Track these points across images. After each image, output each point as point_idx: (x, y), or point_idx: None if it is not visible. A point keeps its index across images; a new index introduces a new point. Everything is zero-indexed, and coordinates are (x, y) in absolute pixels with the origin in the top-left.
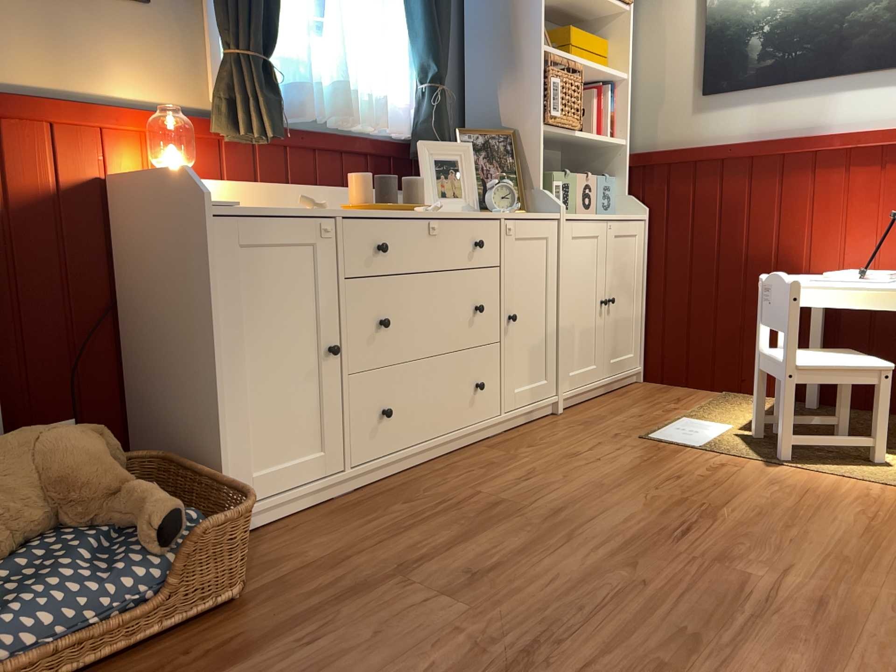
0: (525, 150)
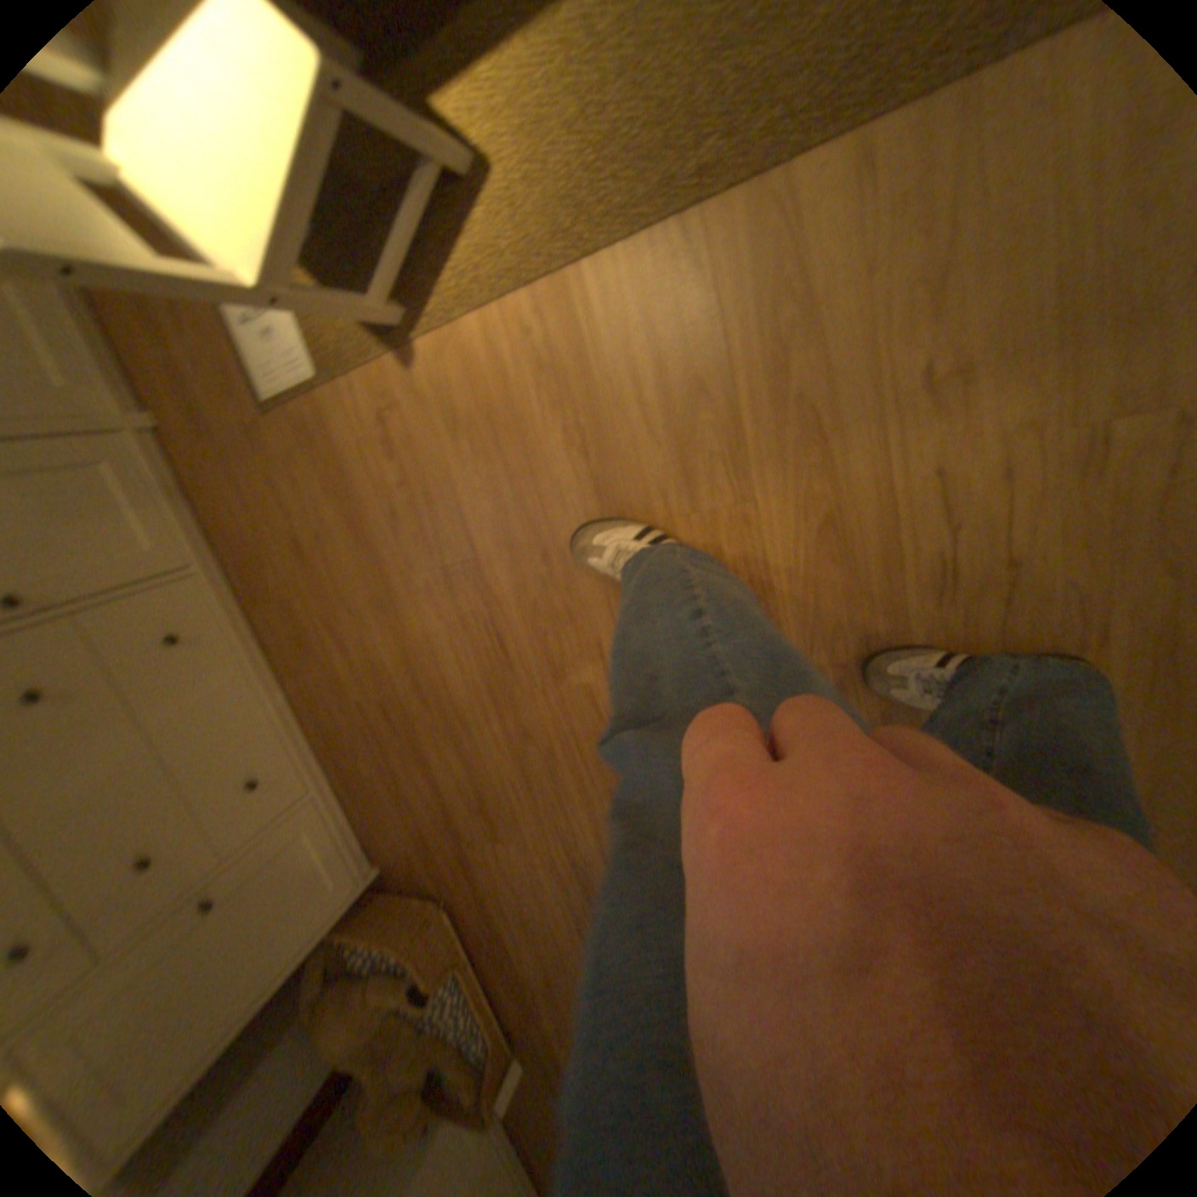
0: None
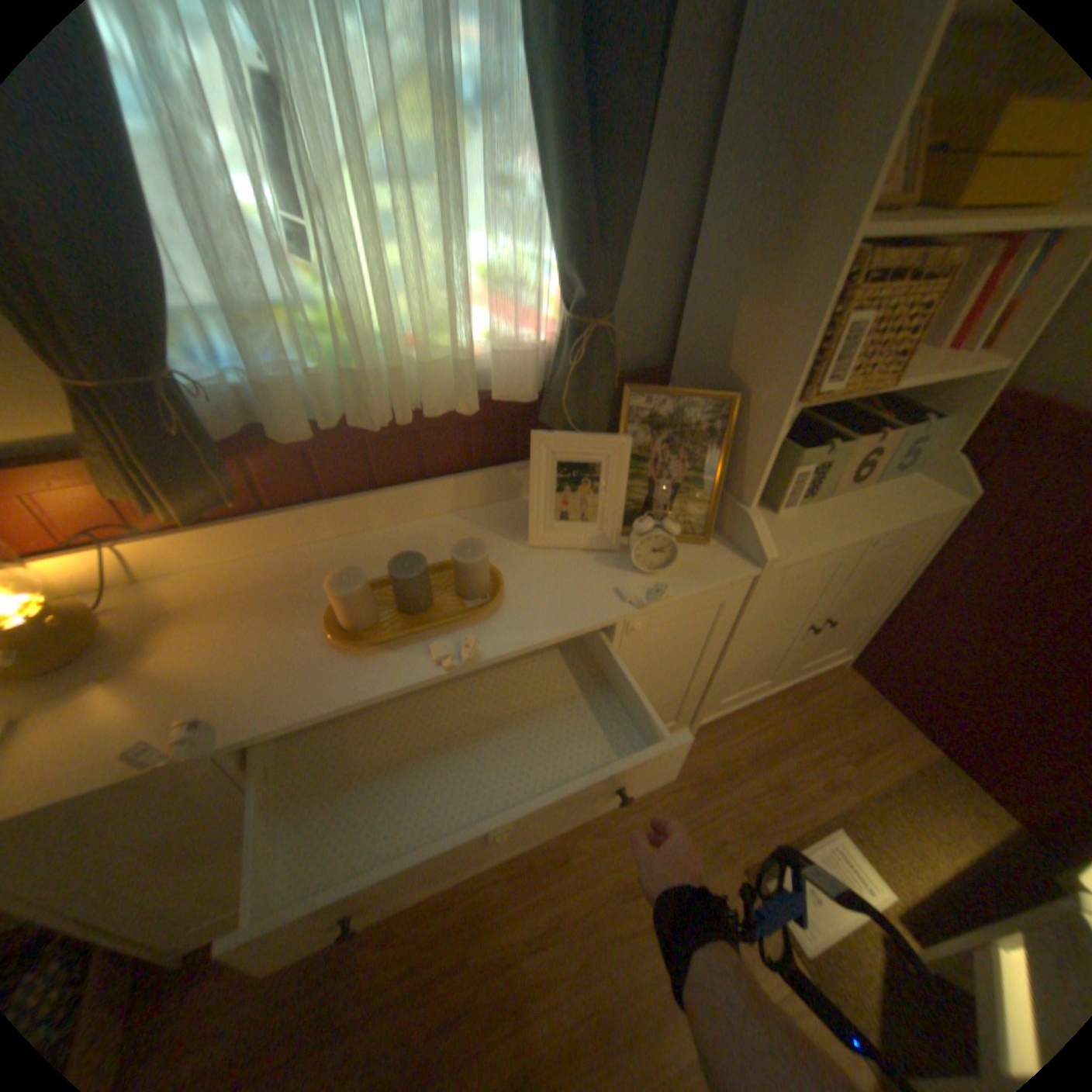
0: (752, 432)
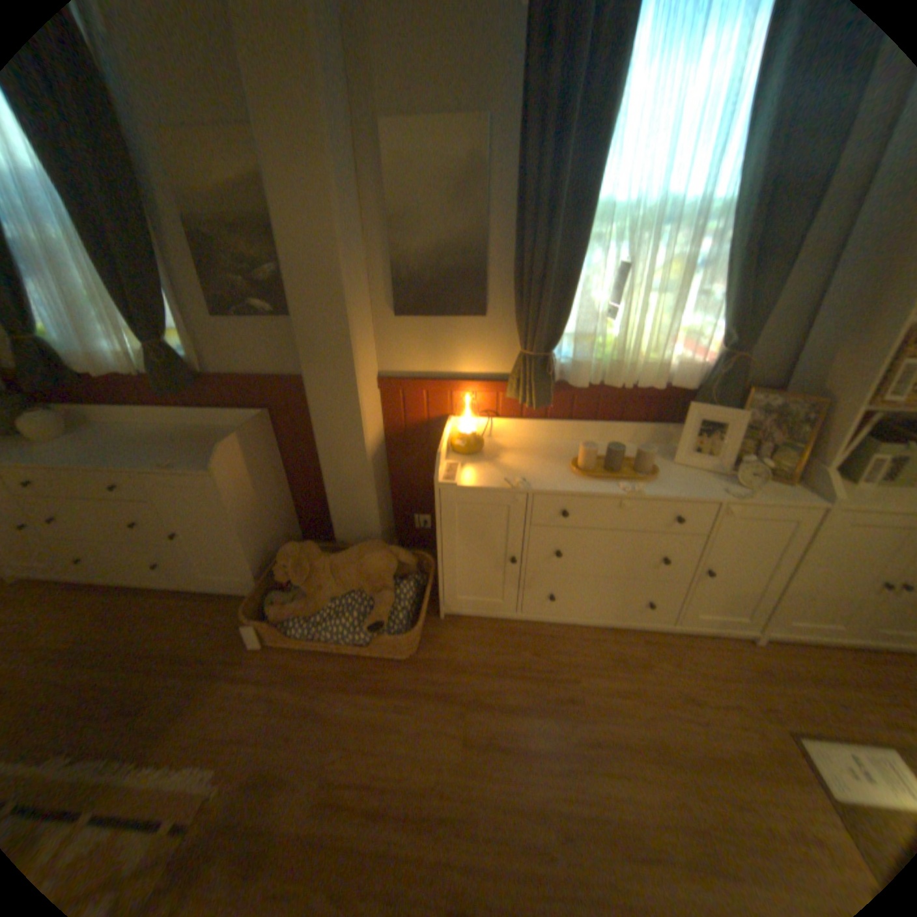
0: (835, 422)
